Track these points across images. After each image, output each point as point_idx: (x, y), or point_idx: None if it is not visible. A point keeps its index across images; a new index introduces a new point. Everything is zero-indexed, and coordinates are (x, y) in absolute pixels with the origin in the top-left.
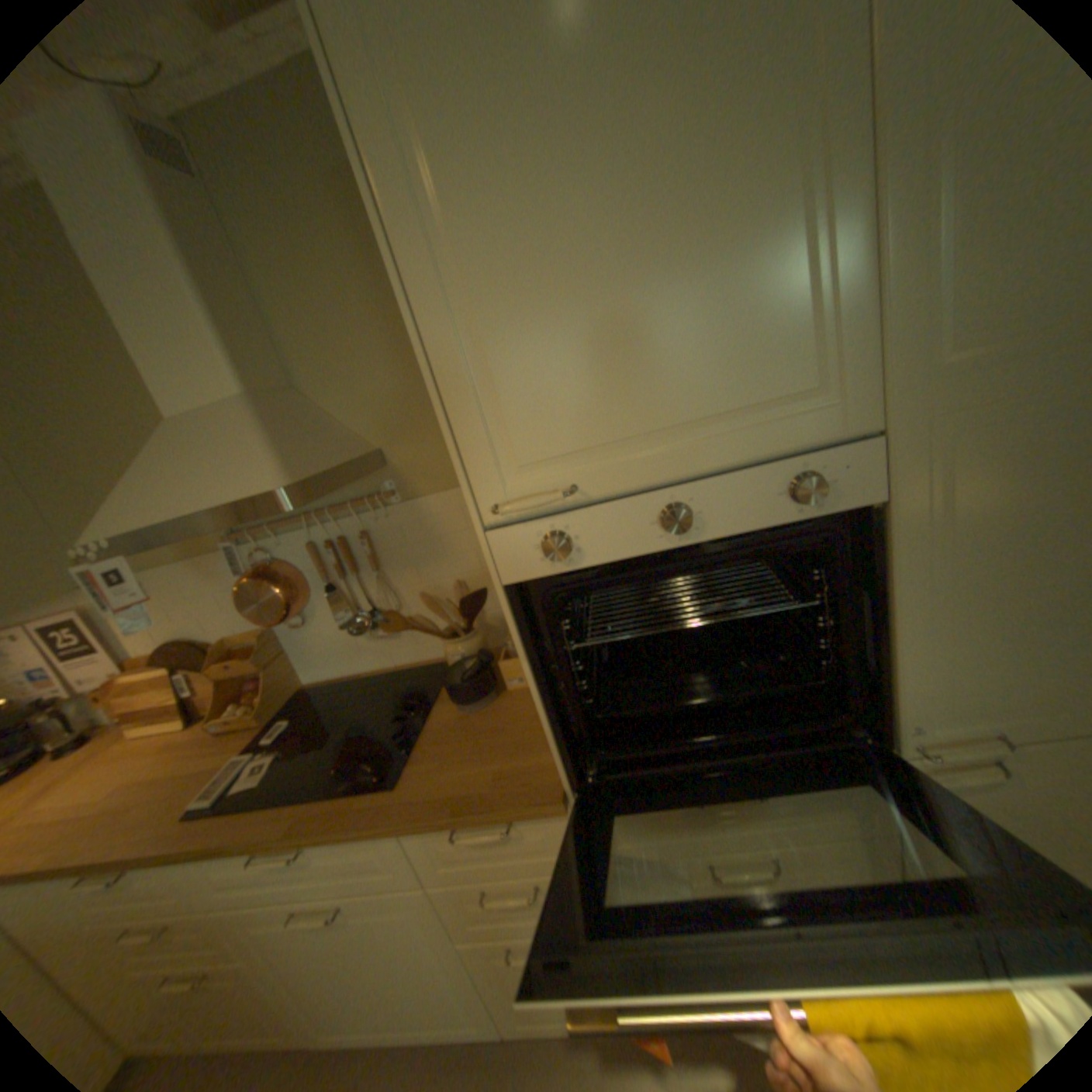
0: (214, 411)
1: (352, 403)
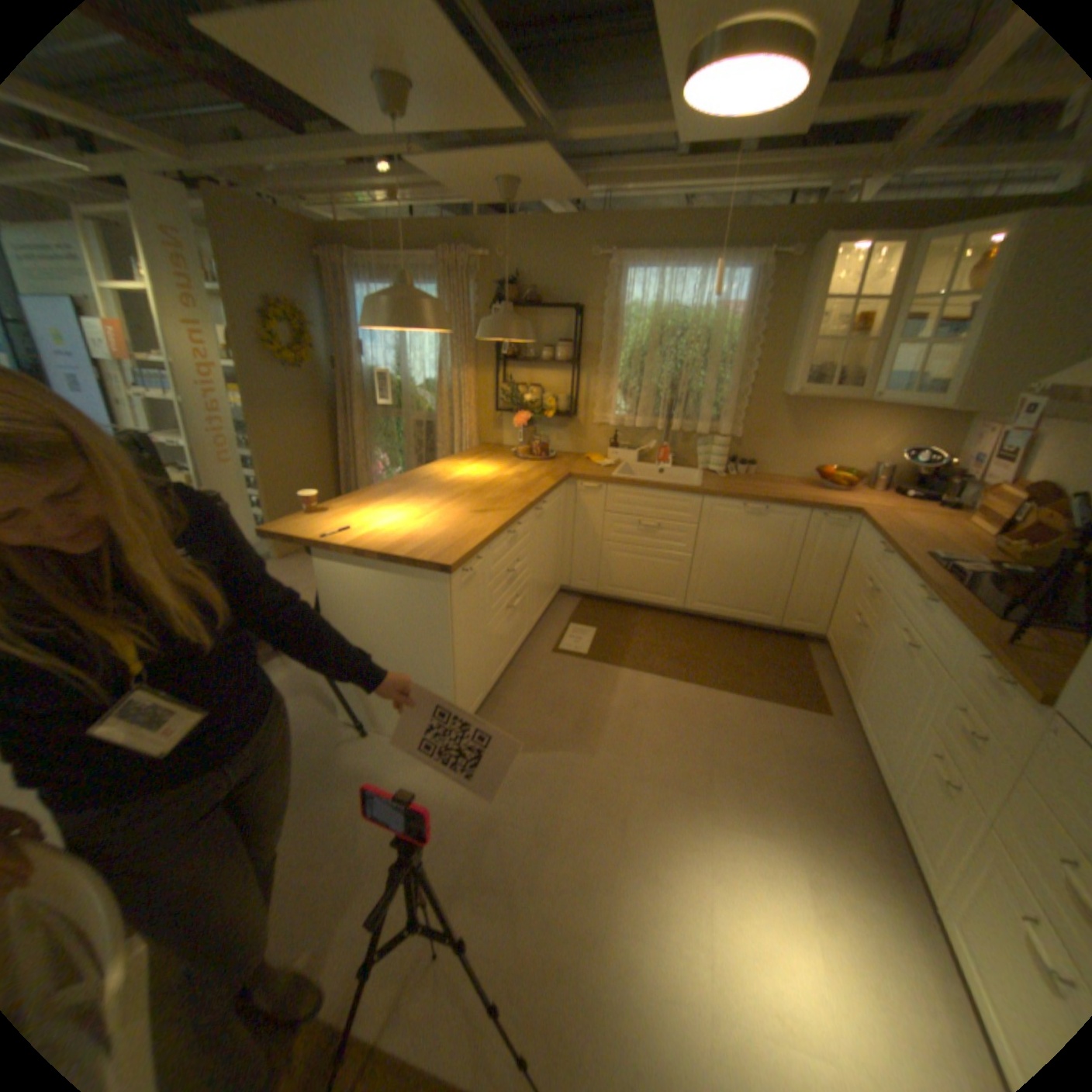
0: None
1: None
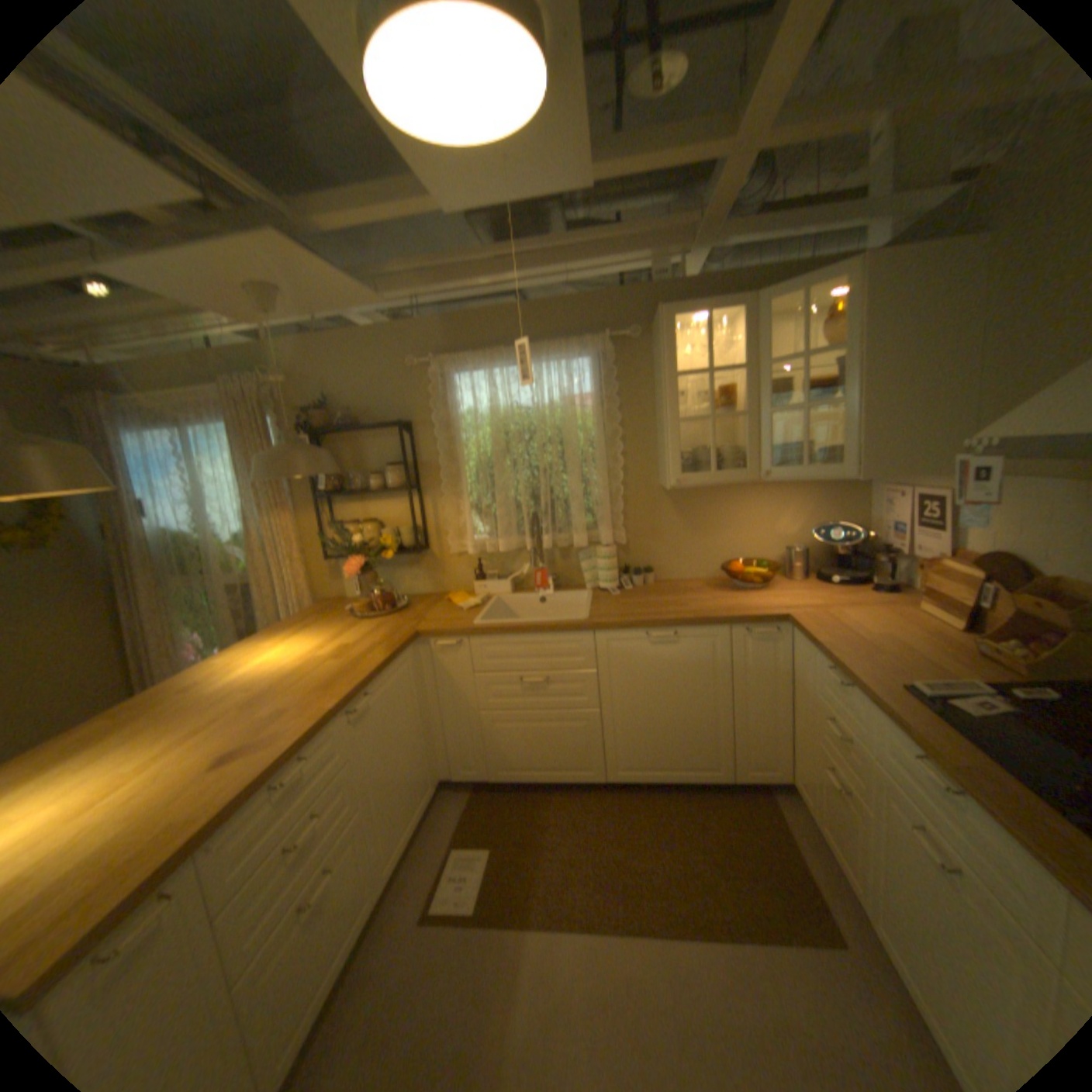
0: None
1: None
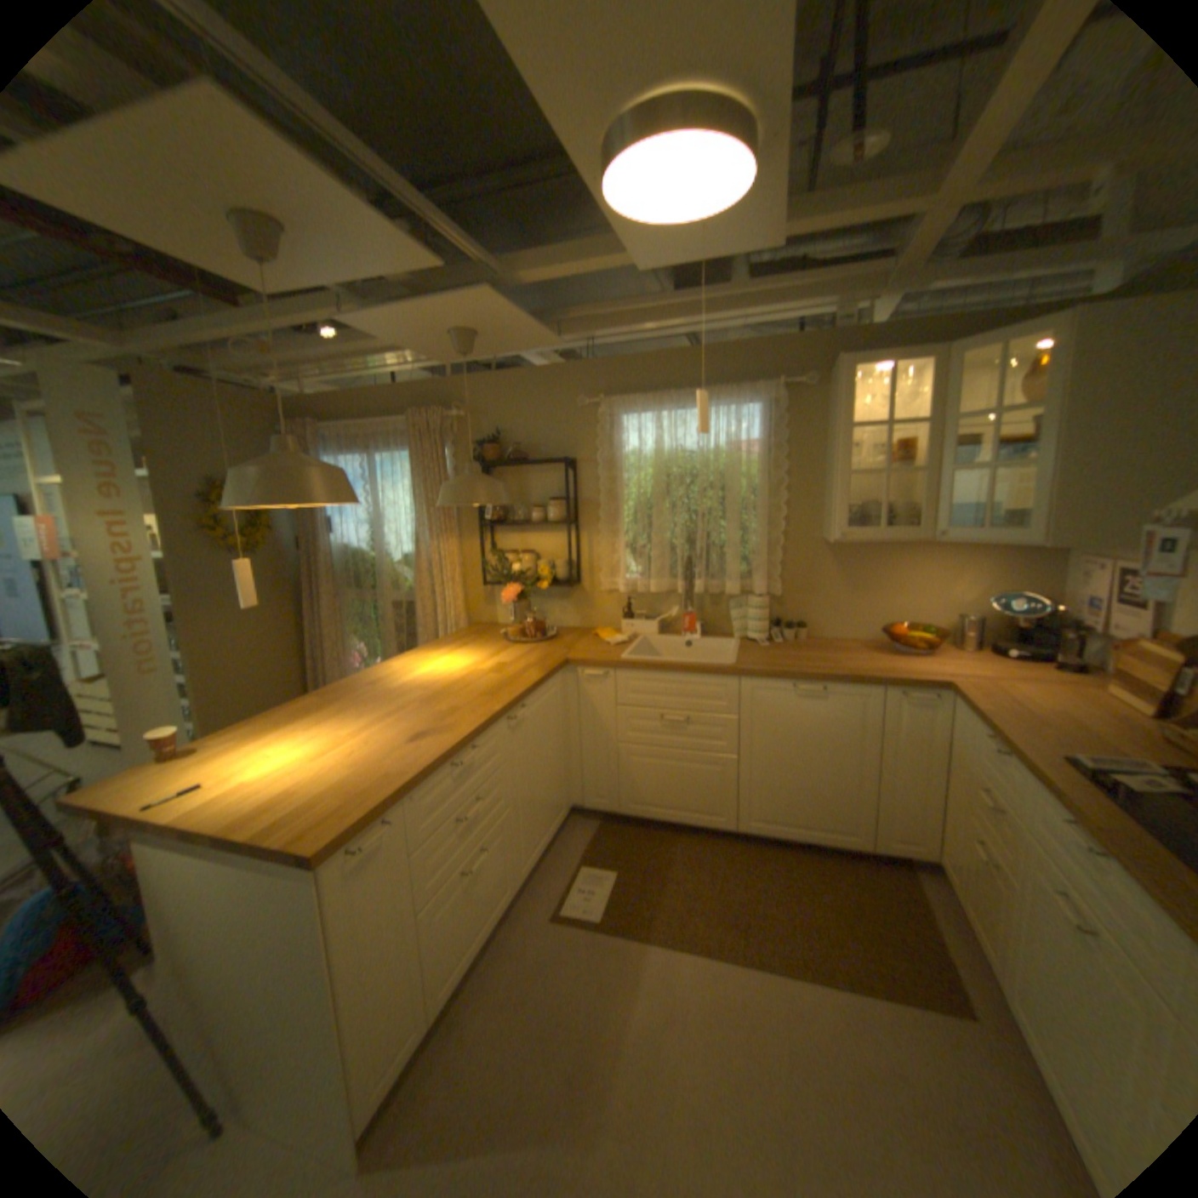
0: None
1: None
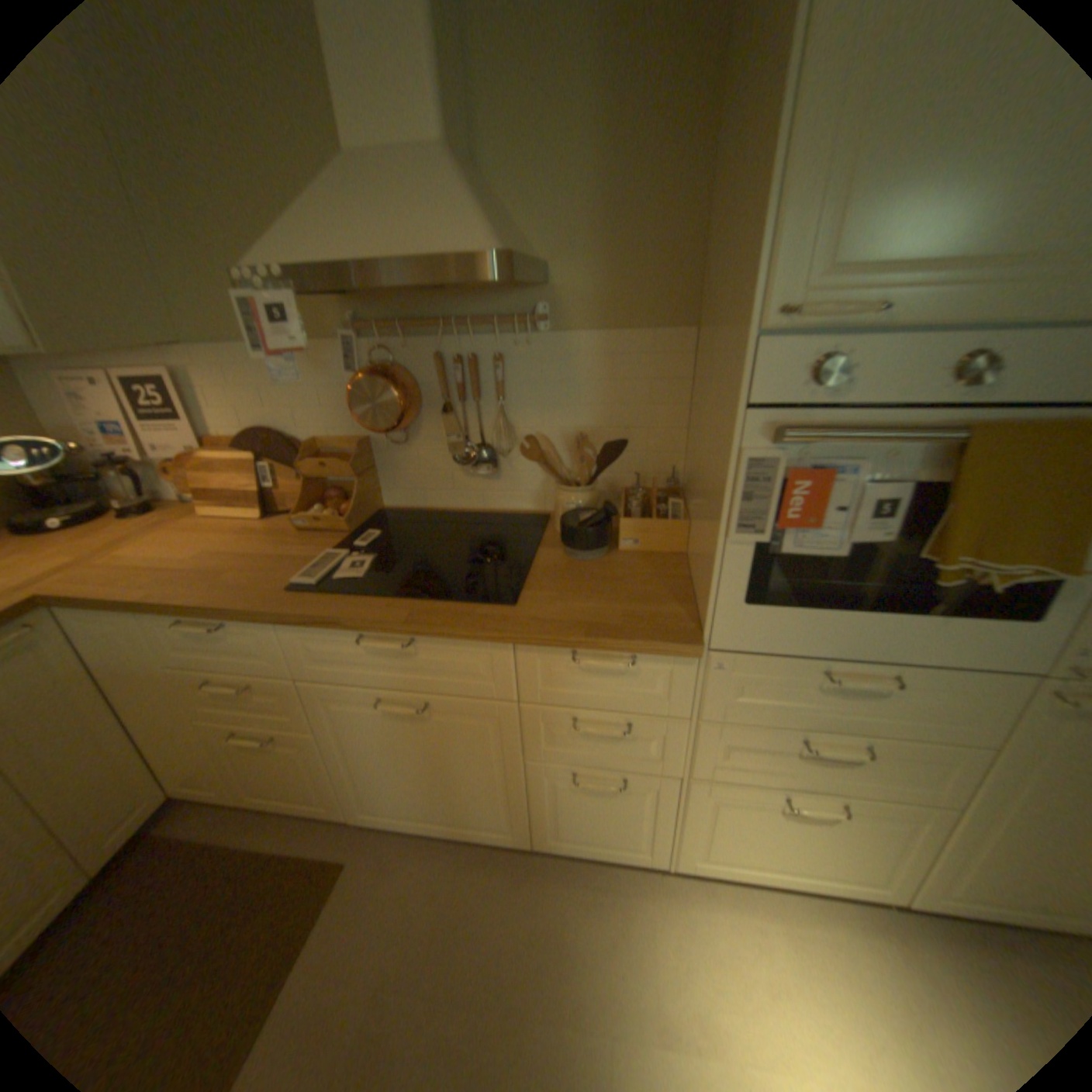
0: (407, 150)
1: (533, 197)
